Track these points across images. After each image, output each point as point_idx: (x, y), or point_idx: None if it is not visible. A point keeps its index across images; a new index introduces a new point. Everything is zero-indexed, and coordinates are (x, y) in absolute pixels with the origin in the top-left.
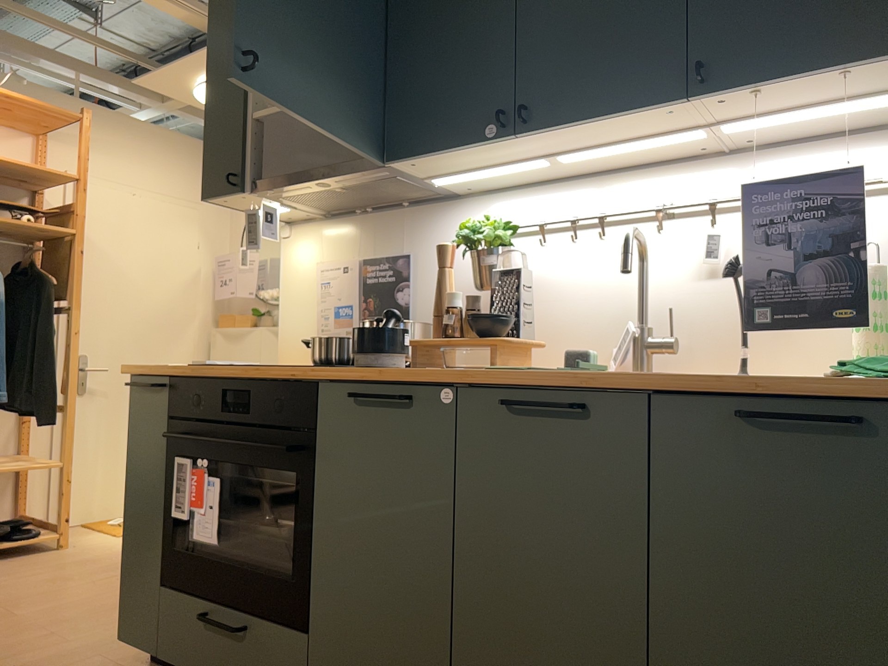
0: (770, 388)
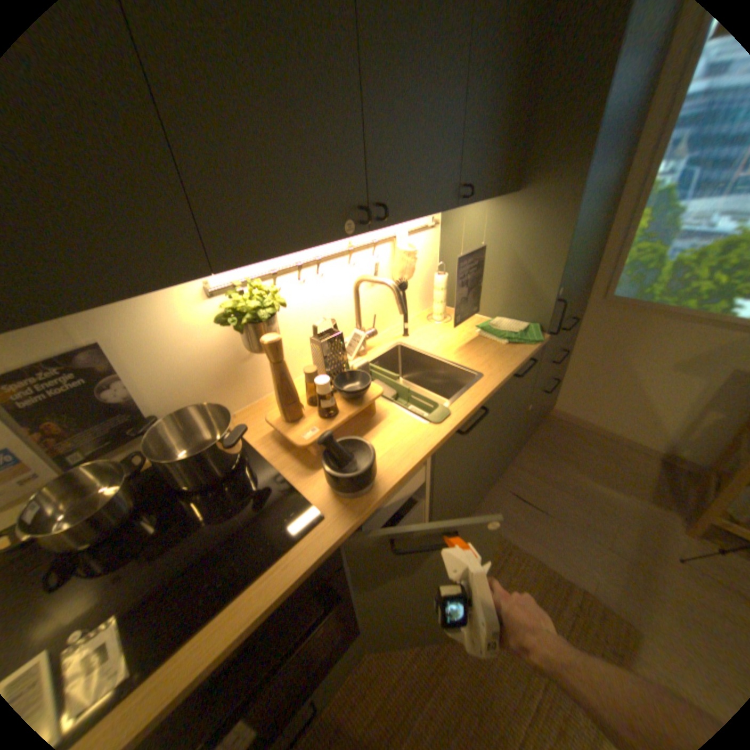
0: (523, 363)
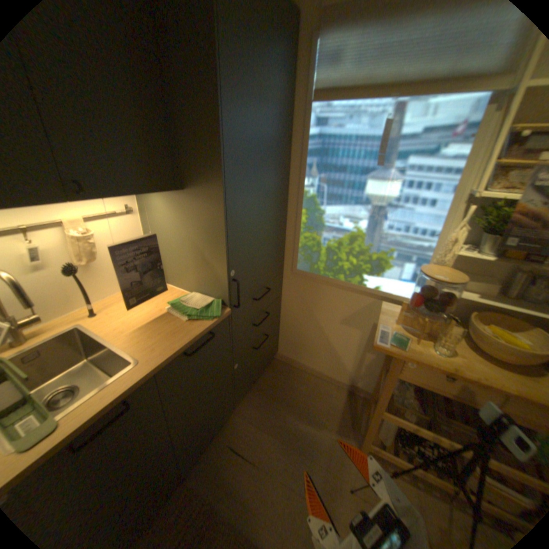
0: (192, 342)
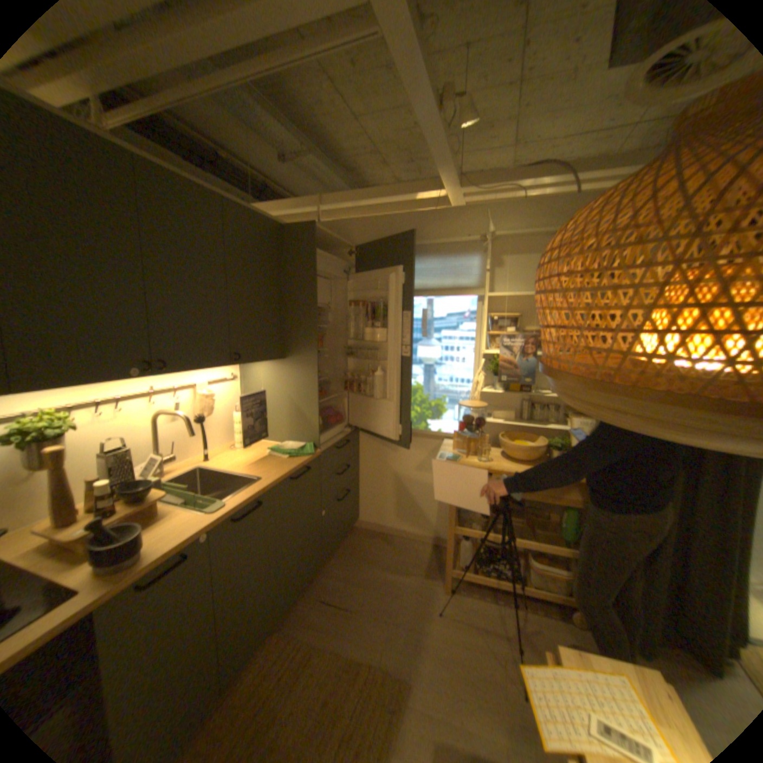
0: (296, 470)
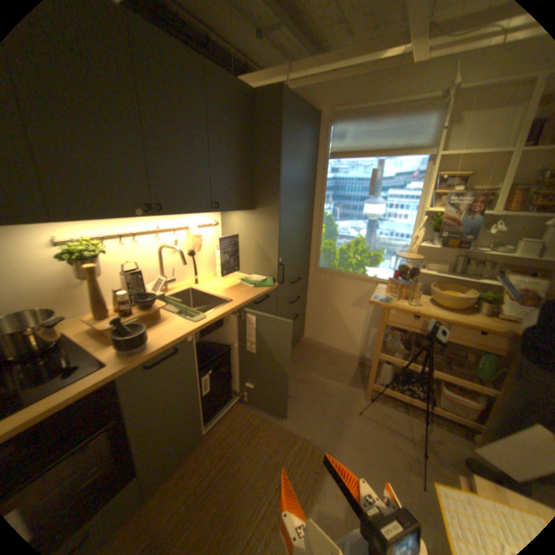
0: (258, 296)
